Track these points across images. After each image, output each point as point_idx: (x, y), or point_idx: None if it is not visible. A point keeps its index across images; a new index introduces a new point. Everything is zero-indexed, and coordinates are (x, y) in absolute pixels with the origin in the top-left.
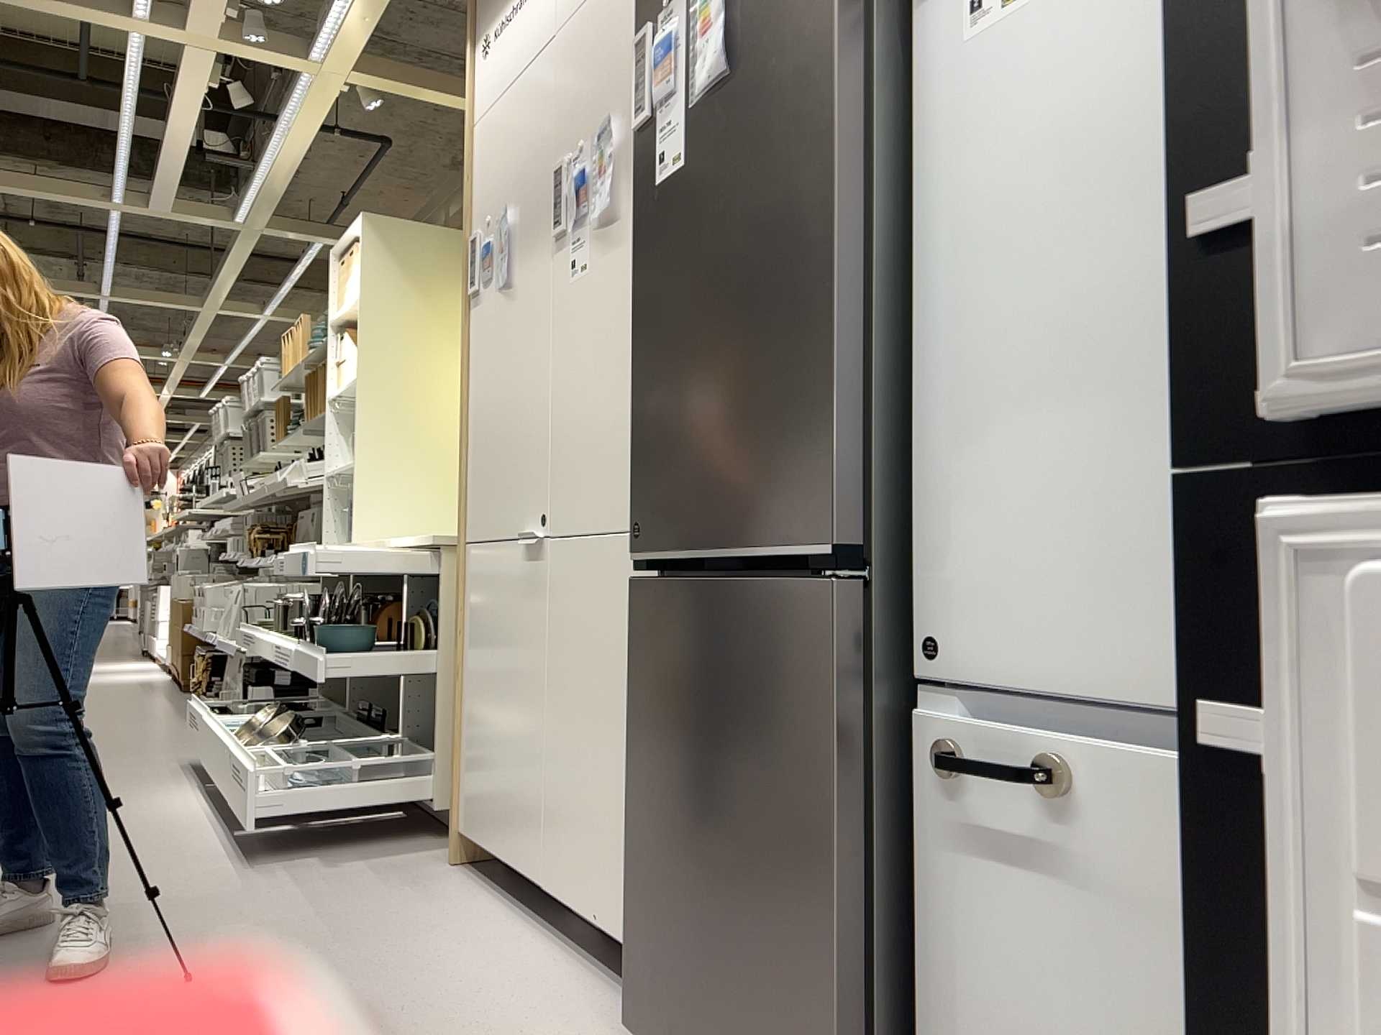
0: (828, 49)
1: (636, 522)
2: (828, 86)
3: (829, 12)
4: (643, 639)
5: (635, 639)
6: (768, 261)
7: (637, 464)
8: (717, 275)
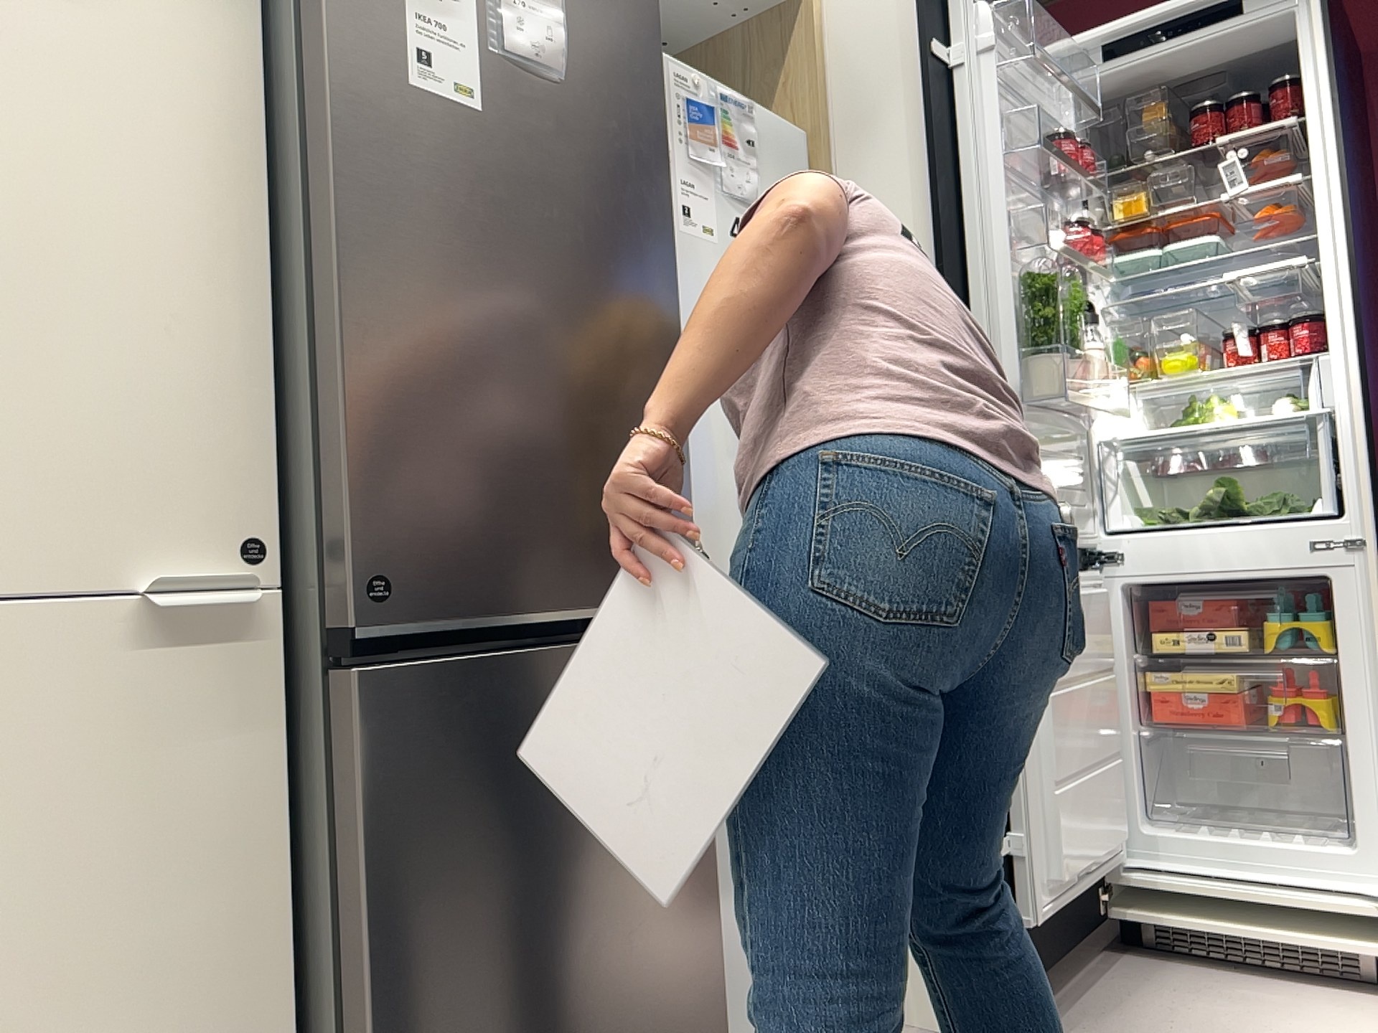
0: (663, 169)
1: (370, 575)
2: (664, 201)
3: (661, 137)
4: (404, 757)
5: (379, 763)
6: (618, 316)
7: (366, 483)
8: (549, 290)
